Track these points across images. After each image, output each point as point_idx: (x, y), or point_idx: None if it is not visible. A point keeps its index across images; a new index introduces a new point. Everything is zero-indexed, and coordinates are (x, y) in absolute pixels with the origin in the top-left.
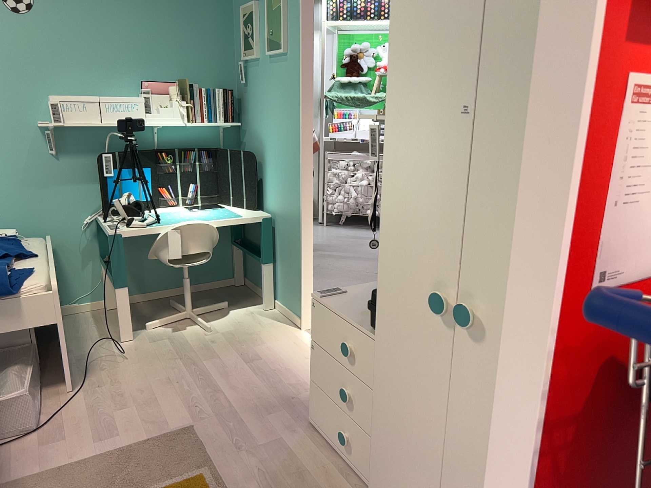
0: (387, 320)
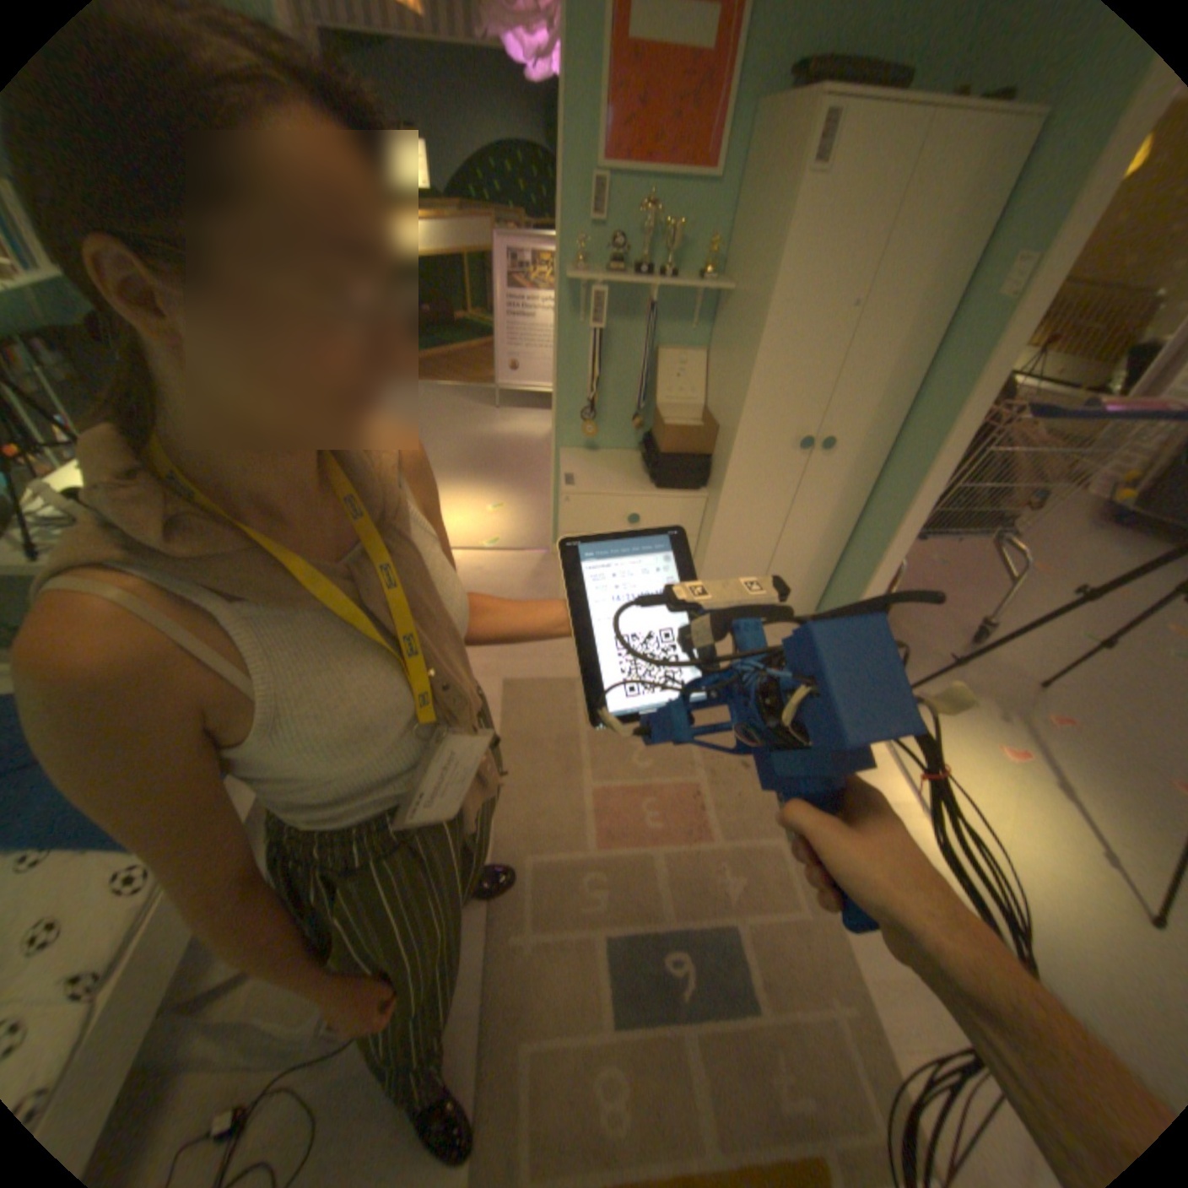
0: (738, 472)
